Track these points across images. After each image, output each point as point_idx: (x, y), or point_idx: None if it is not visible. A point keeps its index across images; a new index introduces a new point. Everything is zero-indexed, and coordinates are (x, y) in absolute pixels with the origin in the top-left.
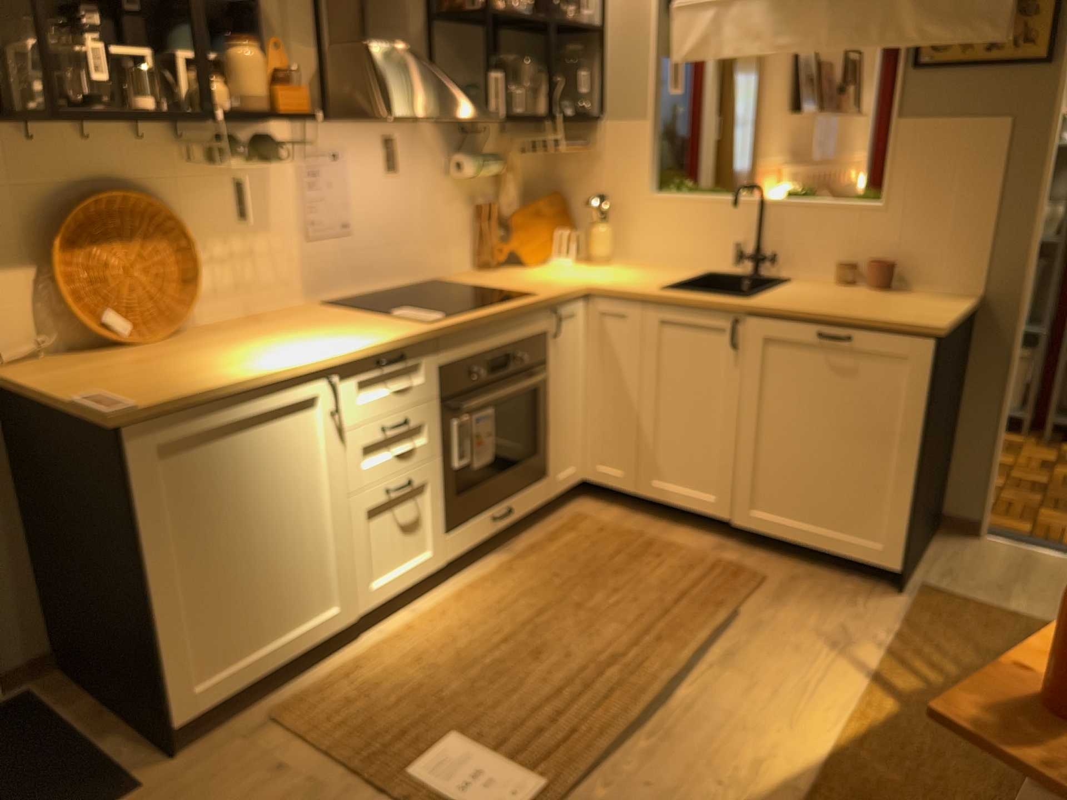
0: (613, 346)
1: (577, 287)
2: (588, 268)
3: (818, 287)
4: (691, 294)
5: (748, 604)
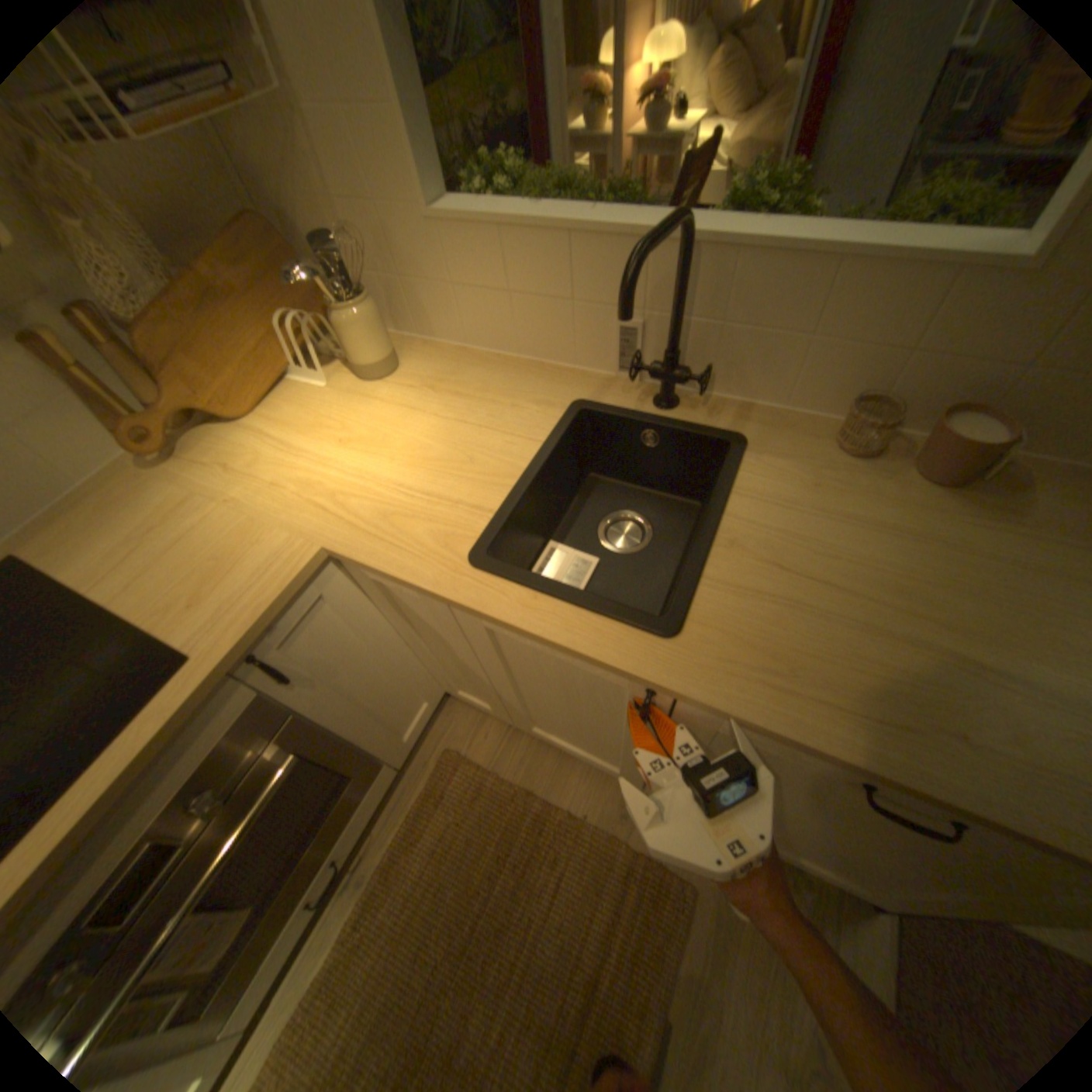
0: (417, 614)
1: (291, 575)
2: (350, 406)
3: (805, 483)
4: (536, 609)
5: (673, 995)
